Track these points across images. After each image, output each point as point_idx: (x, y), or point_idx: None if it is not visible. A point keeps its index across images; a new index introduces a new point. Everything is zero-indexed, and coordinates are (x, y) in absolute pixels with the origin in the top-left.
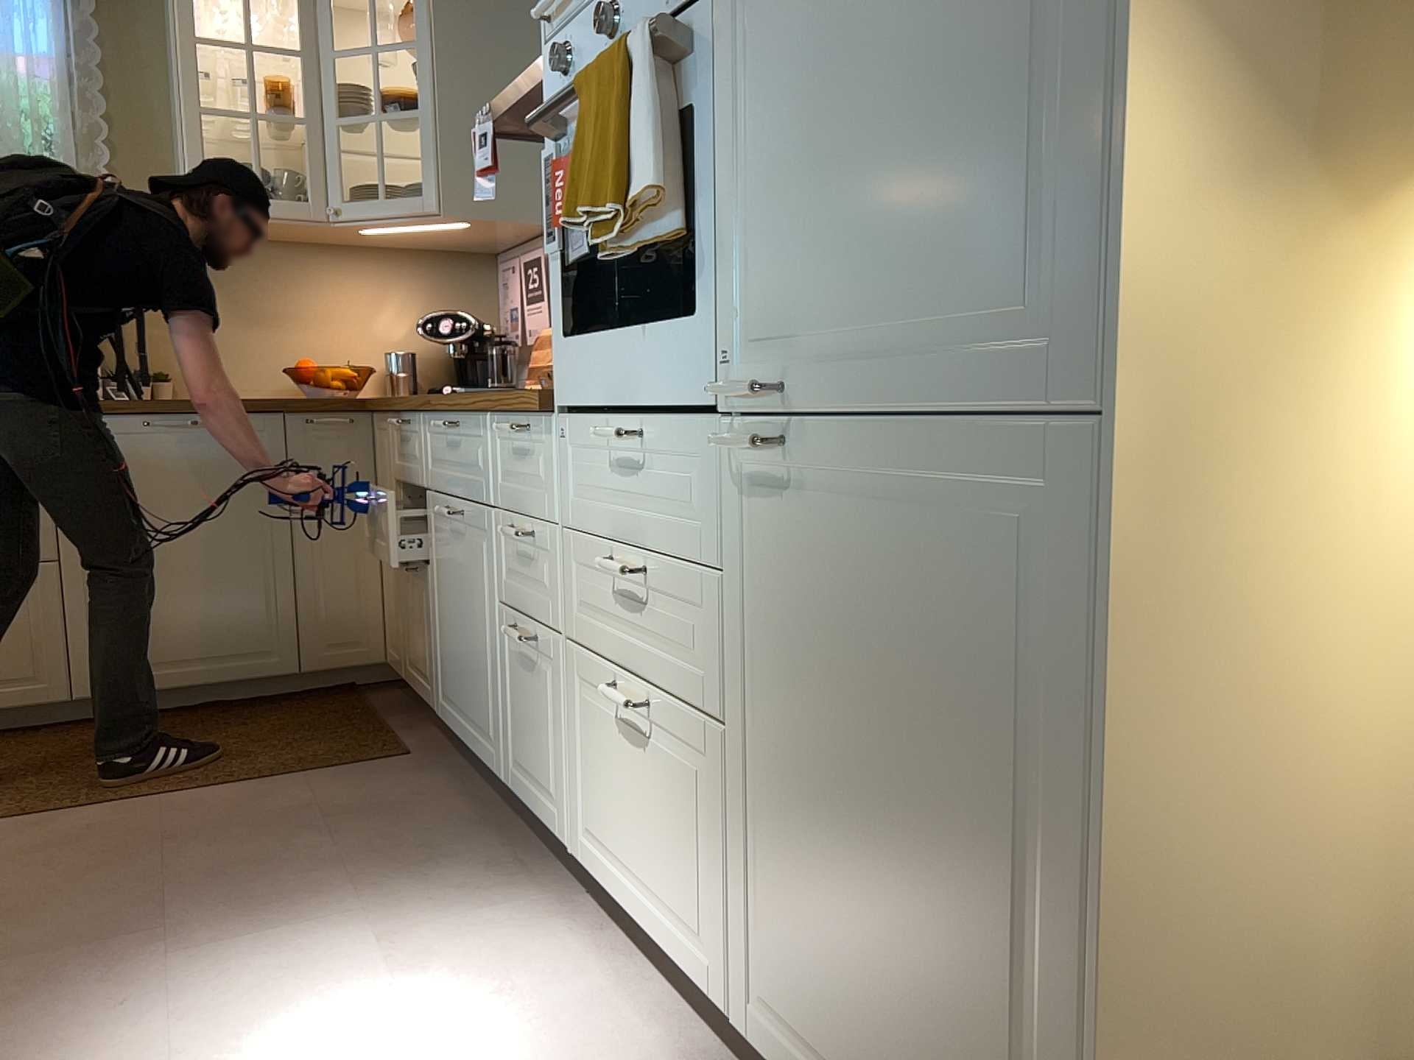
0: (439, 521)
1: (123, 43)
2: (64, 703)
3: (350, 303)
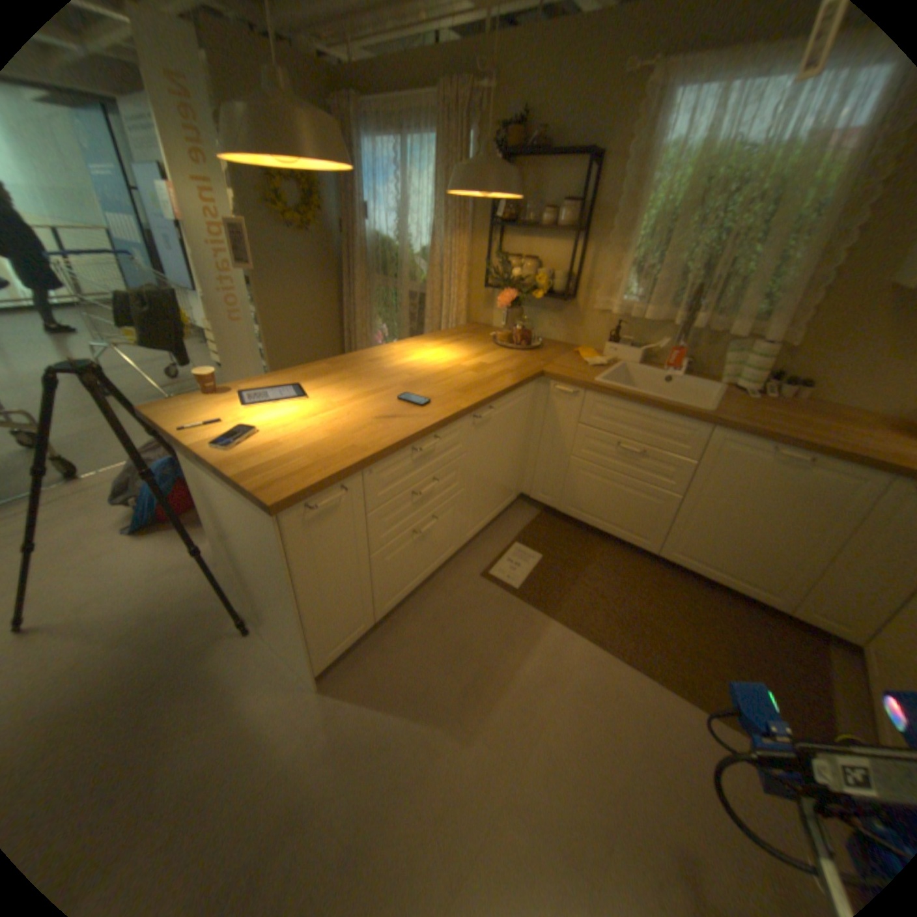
0: None
1: None
2: (655, 554)
3: None
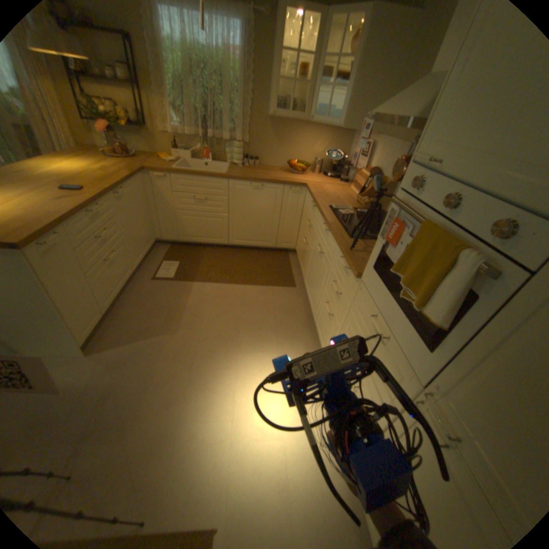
0: (316, 244)
1: (260, 41)
2: (226, 244)
3: (308, 140)
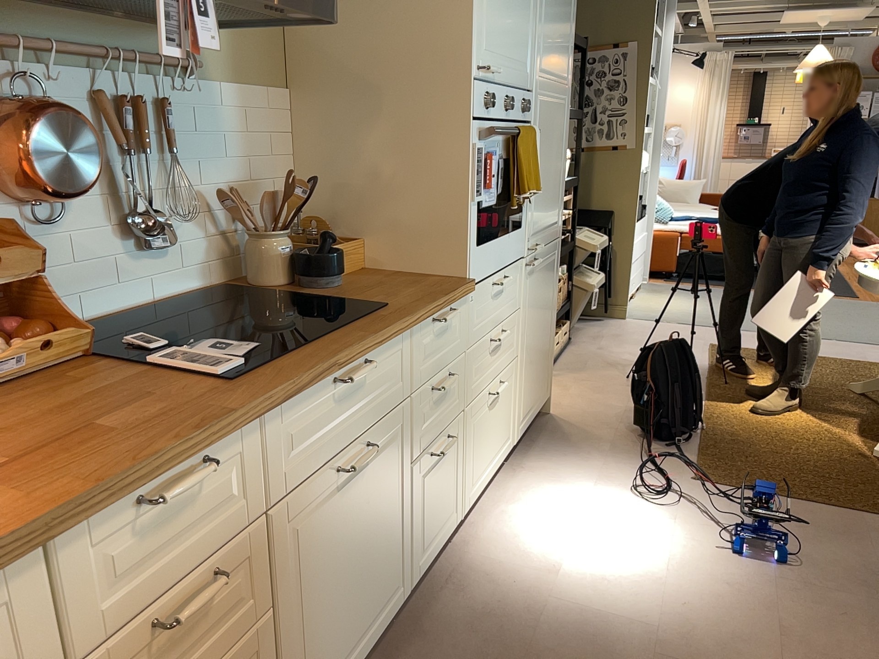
0: (307, 511)
1: None
2: None
3: None
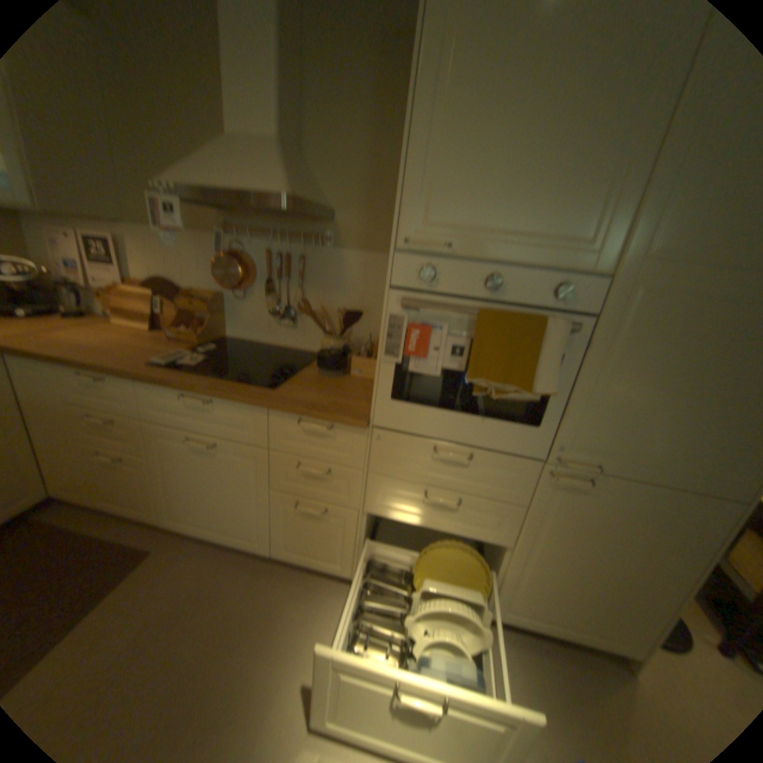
0: (166, 439)
1: None
2: None
3: None
